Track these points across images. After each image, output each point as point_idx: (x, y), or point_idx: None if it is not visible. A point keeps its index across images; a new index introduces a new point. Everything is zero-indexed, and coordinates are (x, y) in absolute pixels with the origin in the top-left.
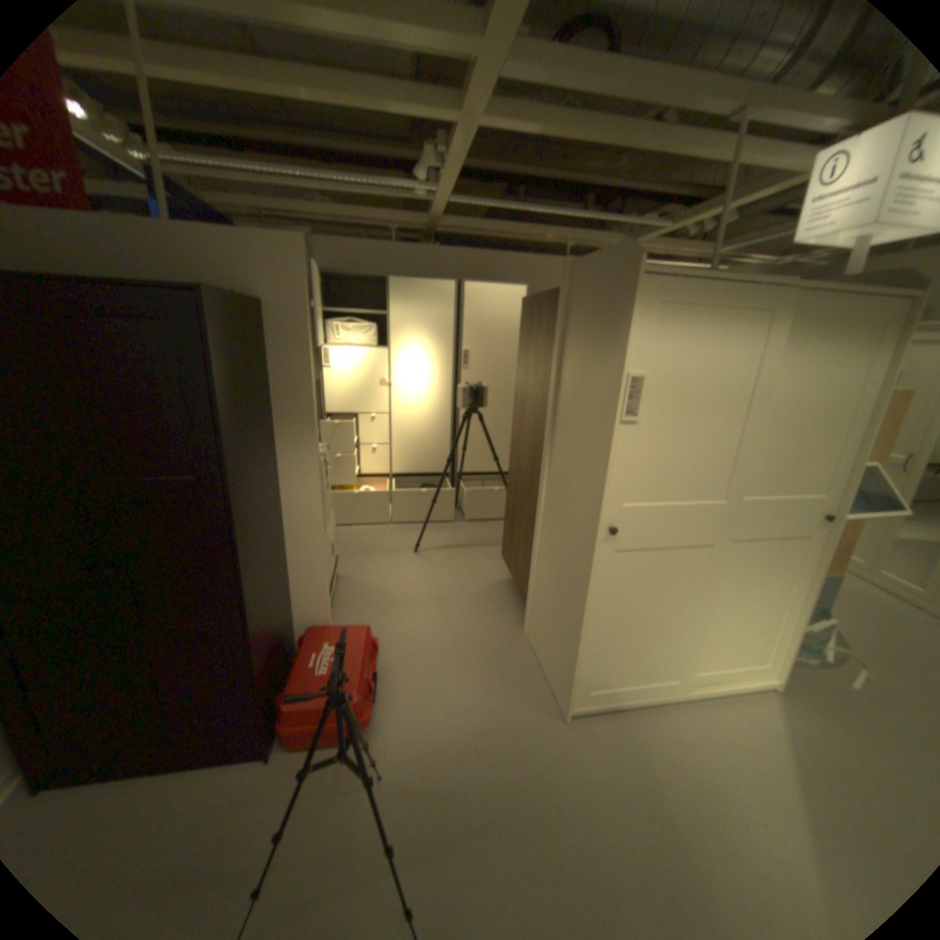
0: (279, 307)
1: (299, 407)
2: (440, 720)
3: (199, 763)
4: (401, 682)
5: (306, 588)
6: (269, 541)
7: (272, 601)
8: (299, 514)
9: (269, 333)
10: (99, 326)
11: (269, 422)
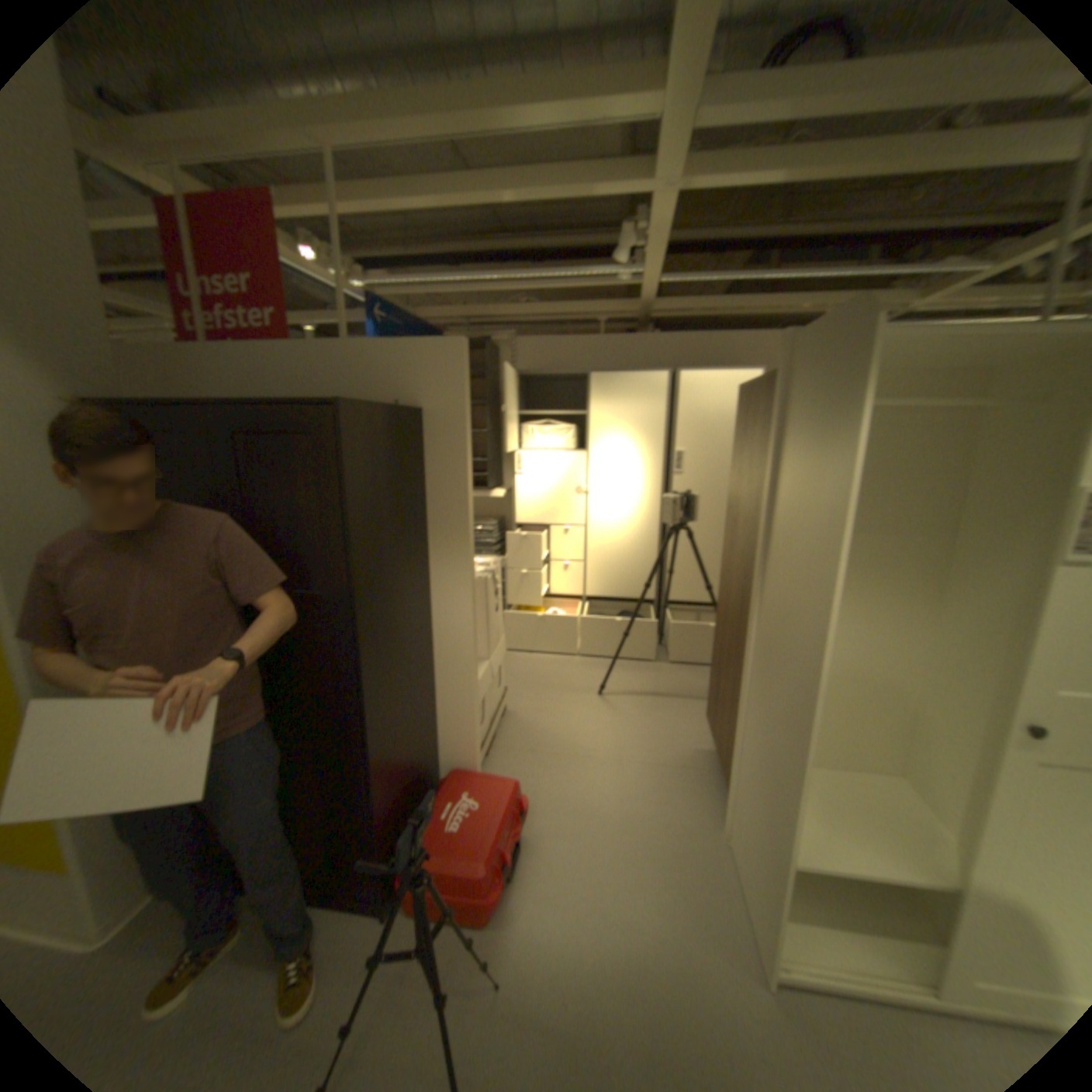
0: (439, 415)
1: (454, 521)
2: (587, 930)
3: (319, 901)
4: (550, 863)
5: (454, 723)
6: (409, 665)
7: (407, 734)
8: (450, 638)
9: (428, 442)
10: (256, 444)
11: (422, 536)
